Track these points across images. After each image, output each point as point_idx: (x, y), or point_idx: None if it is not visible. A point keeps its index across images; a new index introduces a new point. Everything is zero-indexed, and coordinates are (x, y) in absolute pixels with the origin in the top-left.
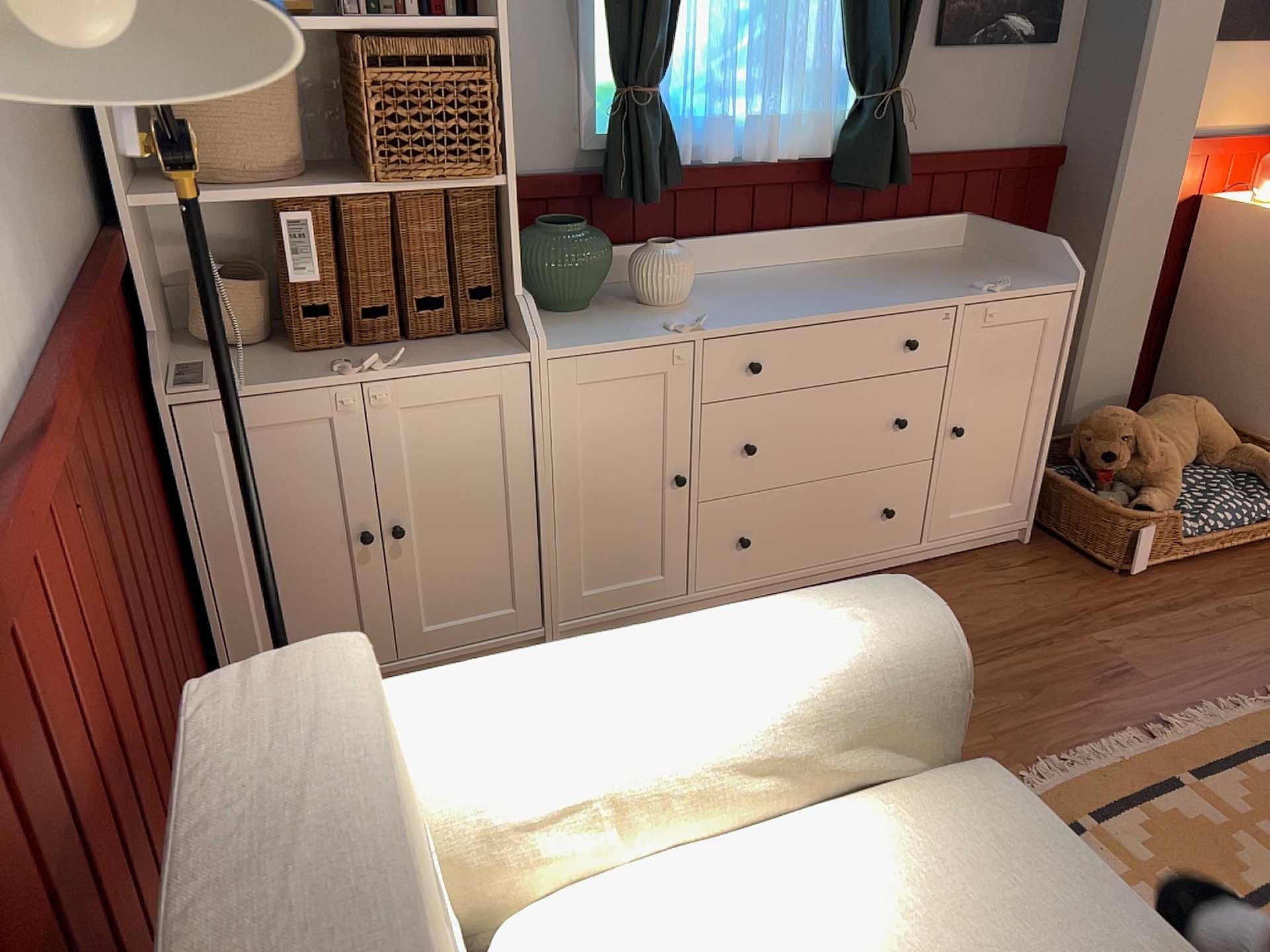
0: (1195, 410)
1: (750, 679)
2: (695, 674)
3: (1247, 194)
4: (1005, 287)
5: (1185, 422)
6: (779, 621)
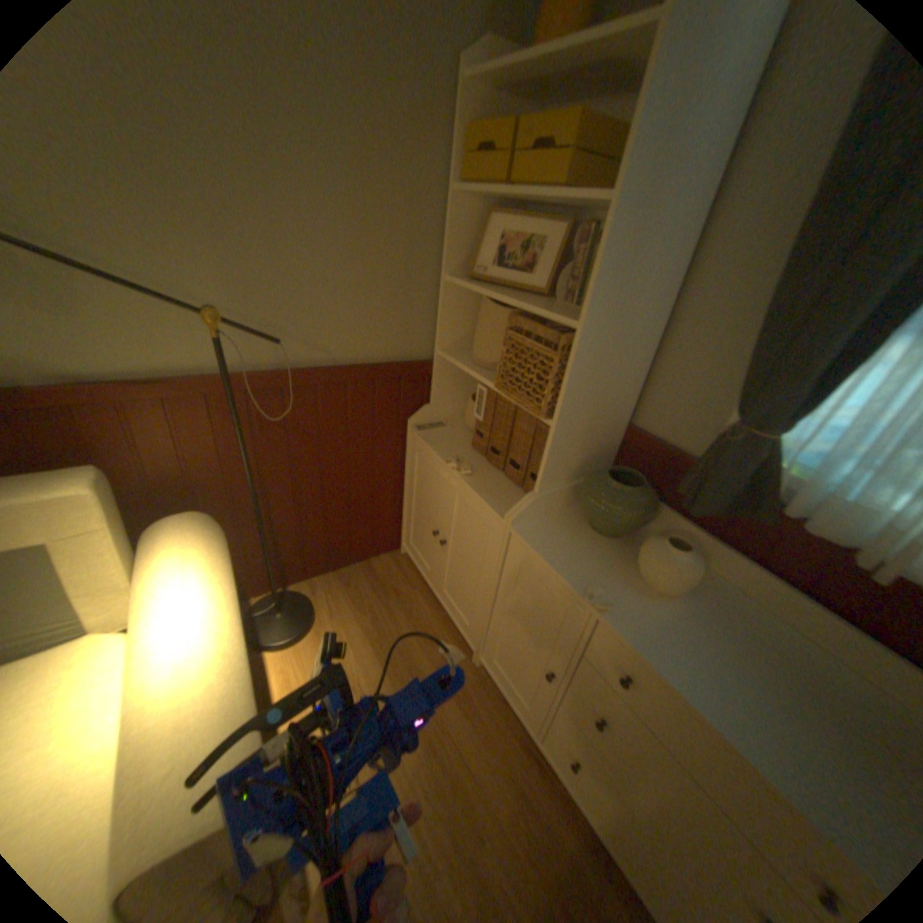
0: None
1: (142, 699)
2: (155, 665)
3: None
4: None
5: None
6: (189, 713)
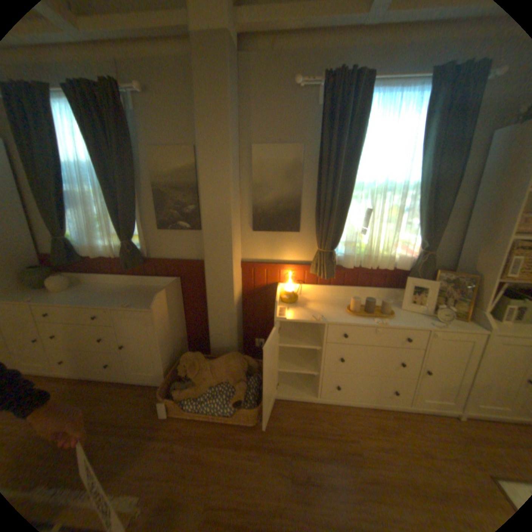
0: (229, 362)
1: None
2: None
3: (293, 285)
4: (131, 306)
5: (222, 366)
6: None
